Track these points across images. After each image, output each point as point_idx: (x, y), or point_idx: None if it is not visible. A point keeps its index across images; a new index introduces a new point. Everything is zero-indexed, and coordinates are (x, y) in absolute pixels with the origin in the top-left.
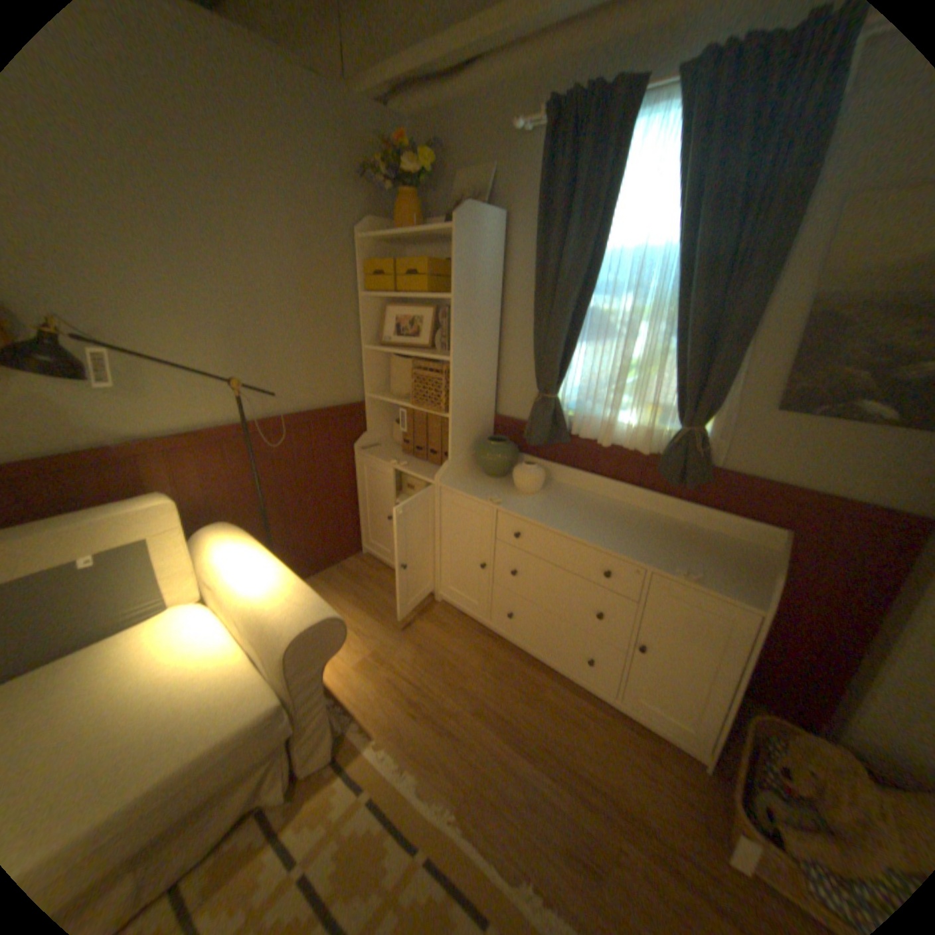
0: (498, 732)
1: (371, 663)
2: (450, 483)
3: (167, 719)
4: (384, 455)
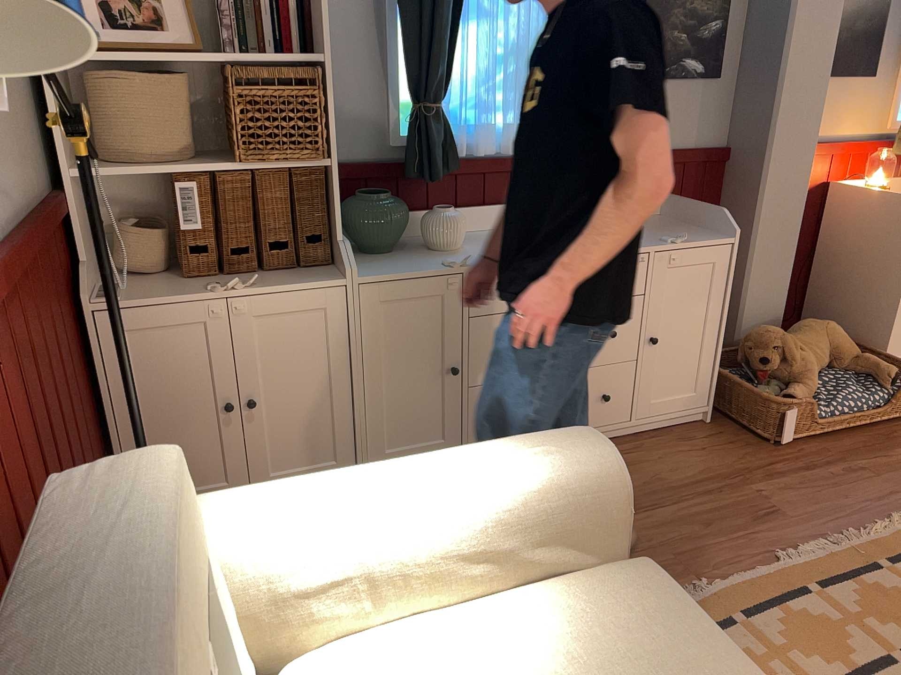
0: None
1: None
2: (363, 274)
3: None
4: (165, 292)
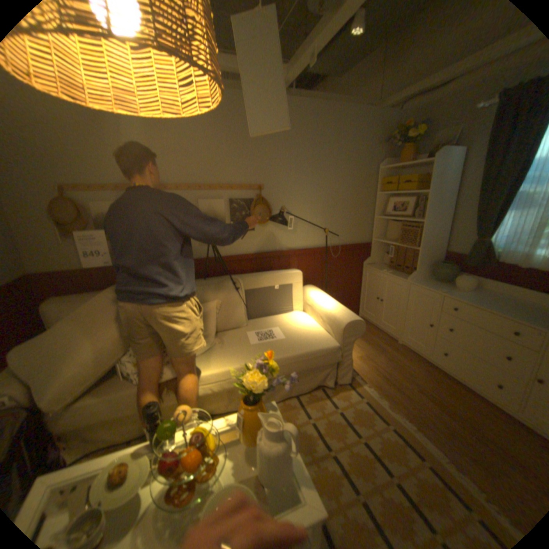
0: (433, 403)
1: (365, 359)
2: (415, 282)
3: (304, 339)
4: (378, 268)
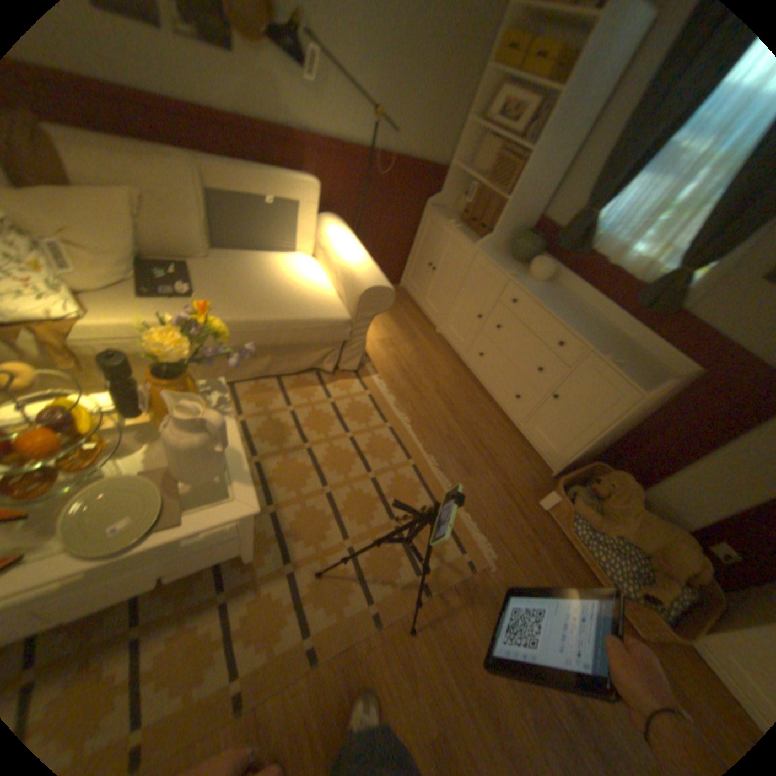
0: (444, 406)
1: (386, 345)
2: (484, 253)
3: (298, 300)
4: (444, 218)
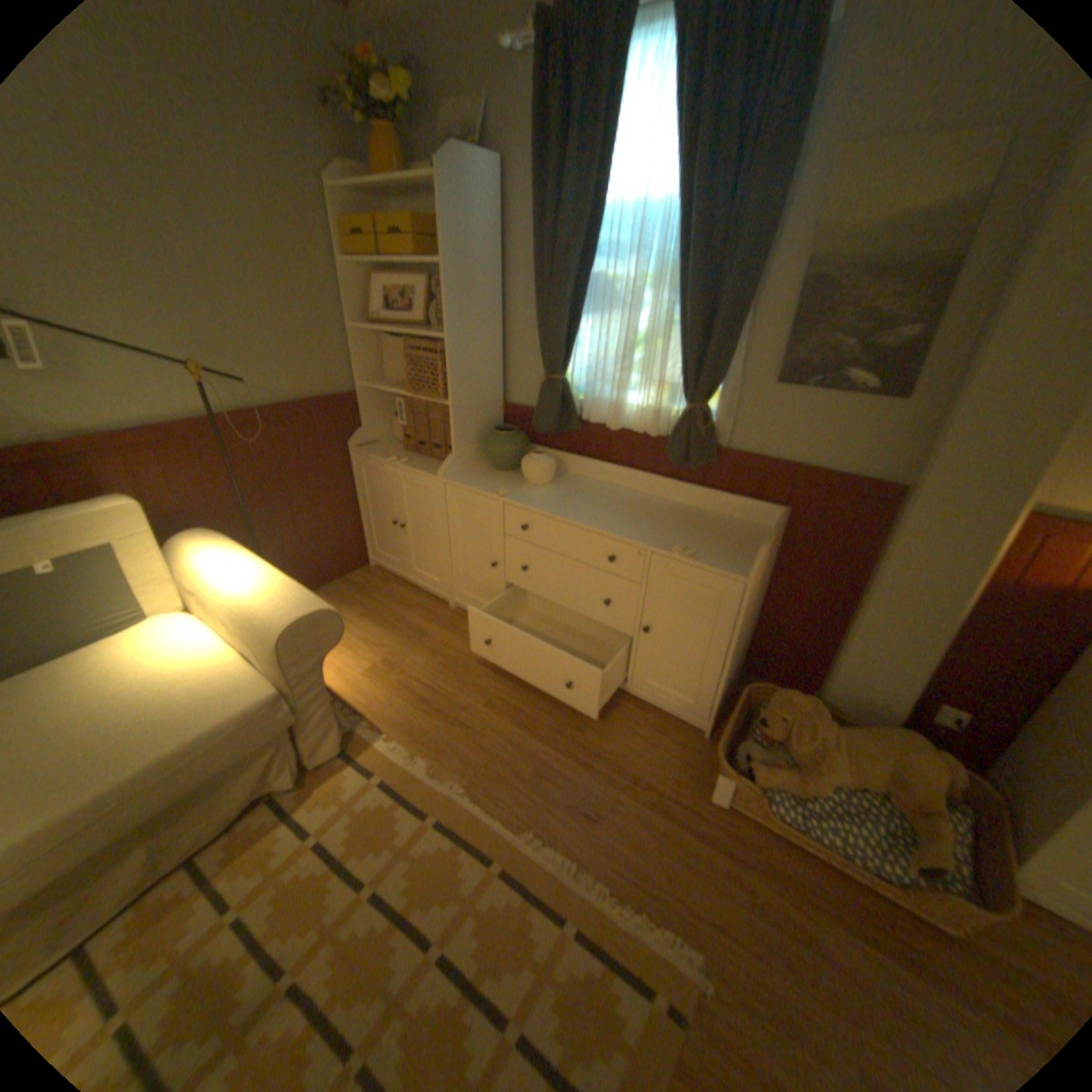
0: (509, 720)
1: (380, 669)
2: (454, 479)
3: (159, 710)
4: (382, 453)
